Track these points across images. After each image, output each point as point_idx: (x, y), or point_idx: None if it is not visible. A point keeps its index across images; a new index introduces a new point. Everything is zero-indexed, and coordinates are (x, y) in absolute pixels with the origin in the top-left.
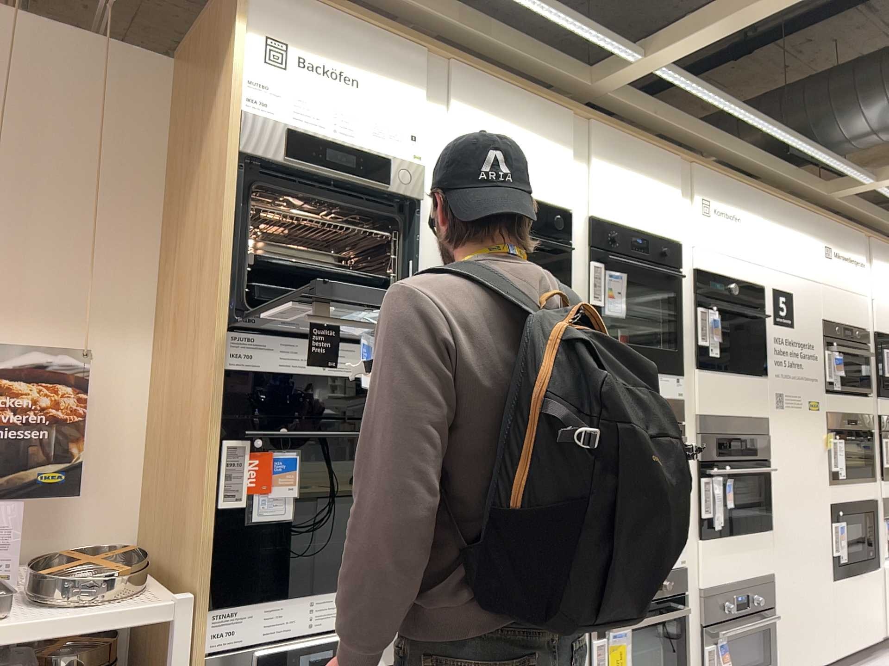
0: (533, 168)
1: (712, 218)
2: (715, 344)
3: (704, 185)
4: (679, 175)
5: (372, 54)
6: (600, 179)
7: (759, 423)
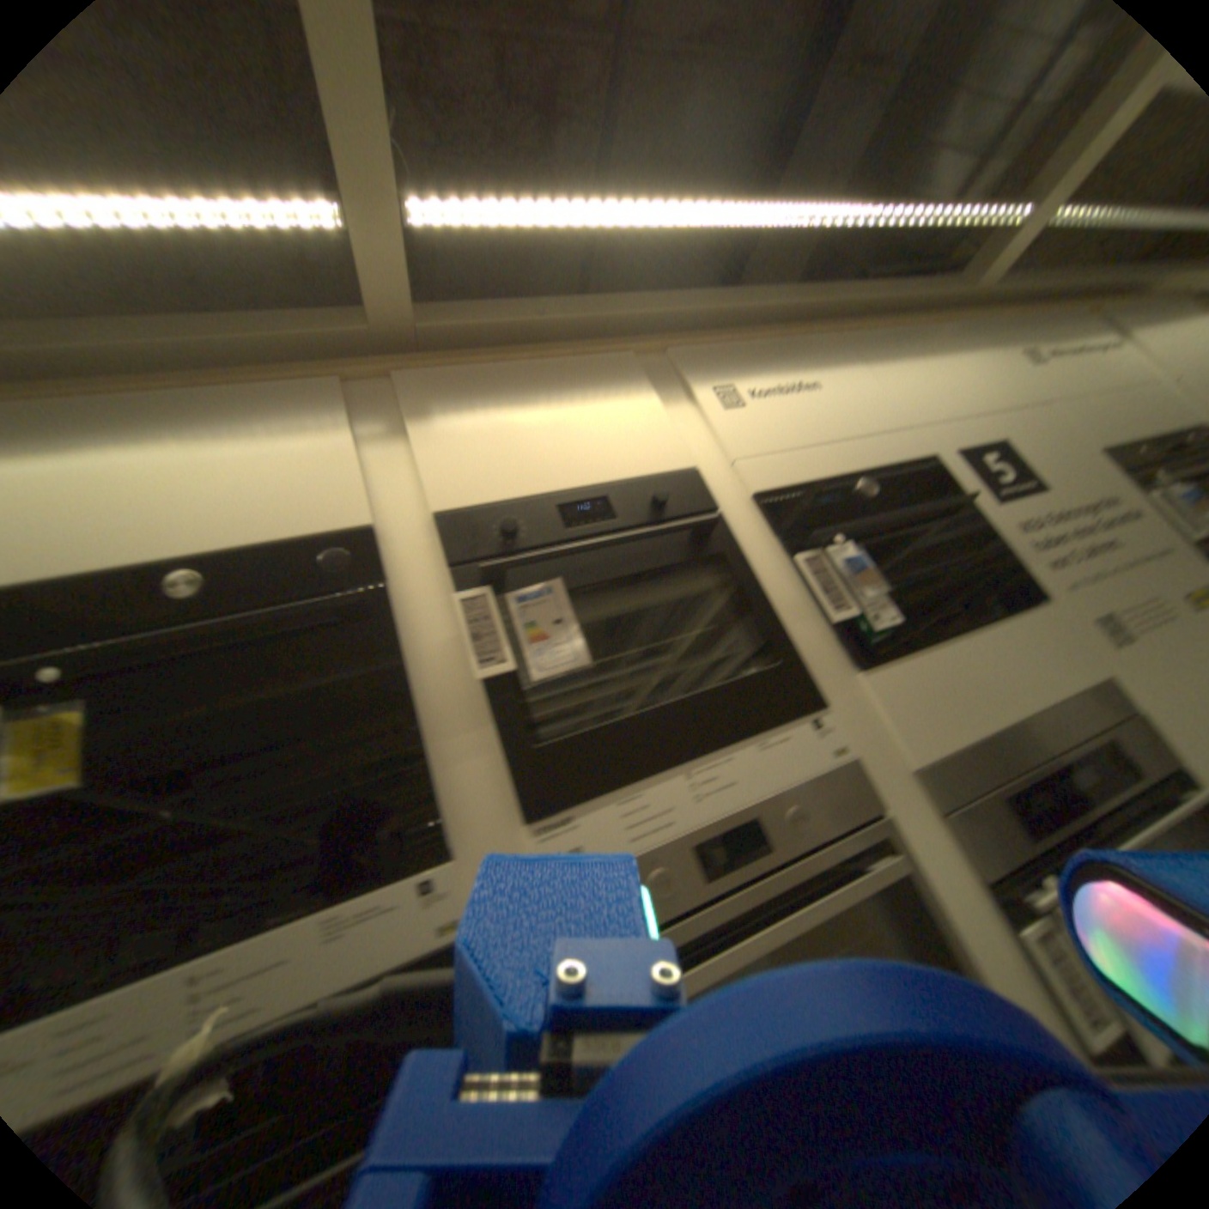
0: (239, 497)
1: (749, 402)
2: (878, 598)
3: (706, 364)
4: (640, 372)
5: None
6: (438, 447)
7: (1096, 697)
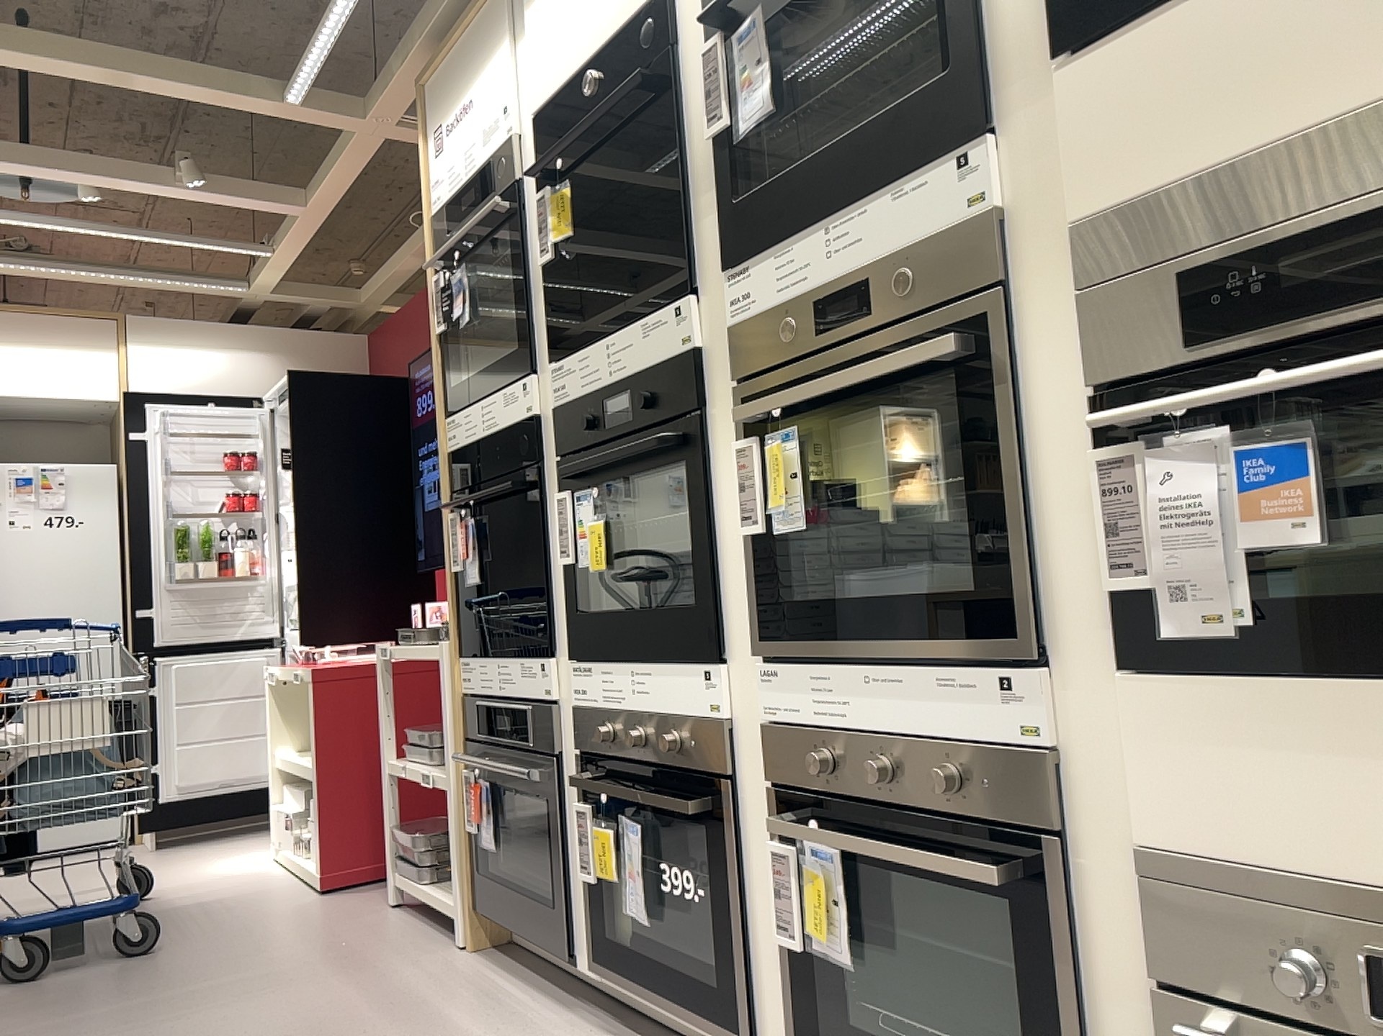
0: None
1: None
2: None
3: None
4: None
5: (473, 55)
6: None
7: None
